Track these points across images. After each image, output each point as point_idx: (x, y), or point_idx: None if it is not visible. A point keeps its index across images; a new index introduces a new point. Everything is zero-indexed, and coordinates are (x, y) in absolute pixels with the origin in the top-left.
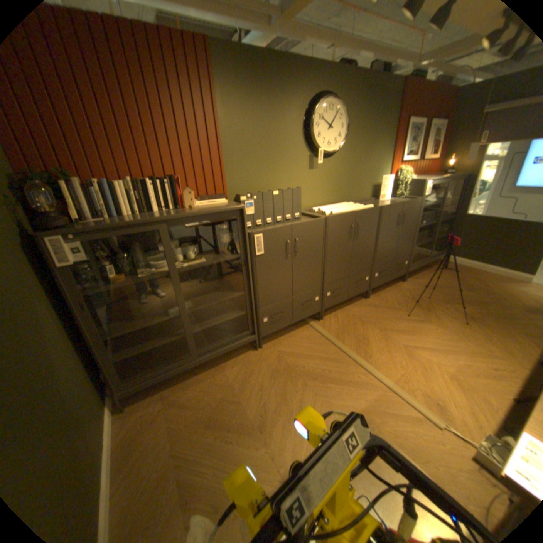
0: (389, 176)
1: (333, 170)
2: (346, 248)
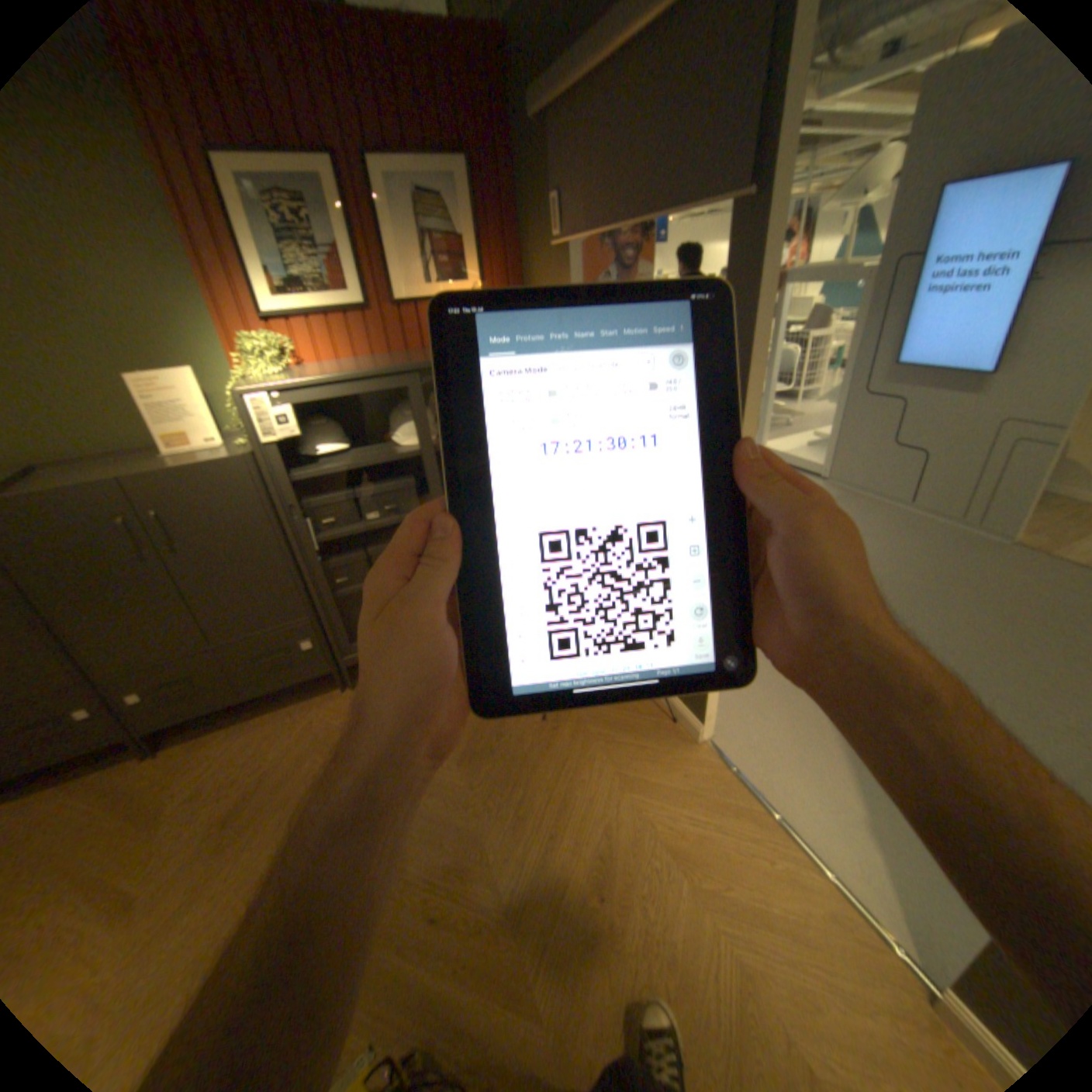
0: (163, 373)
1: None
2: None
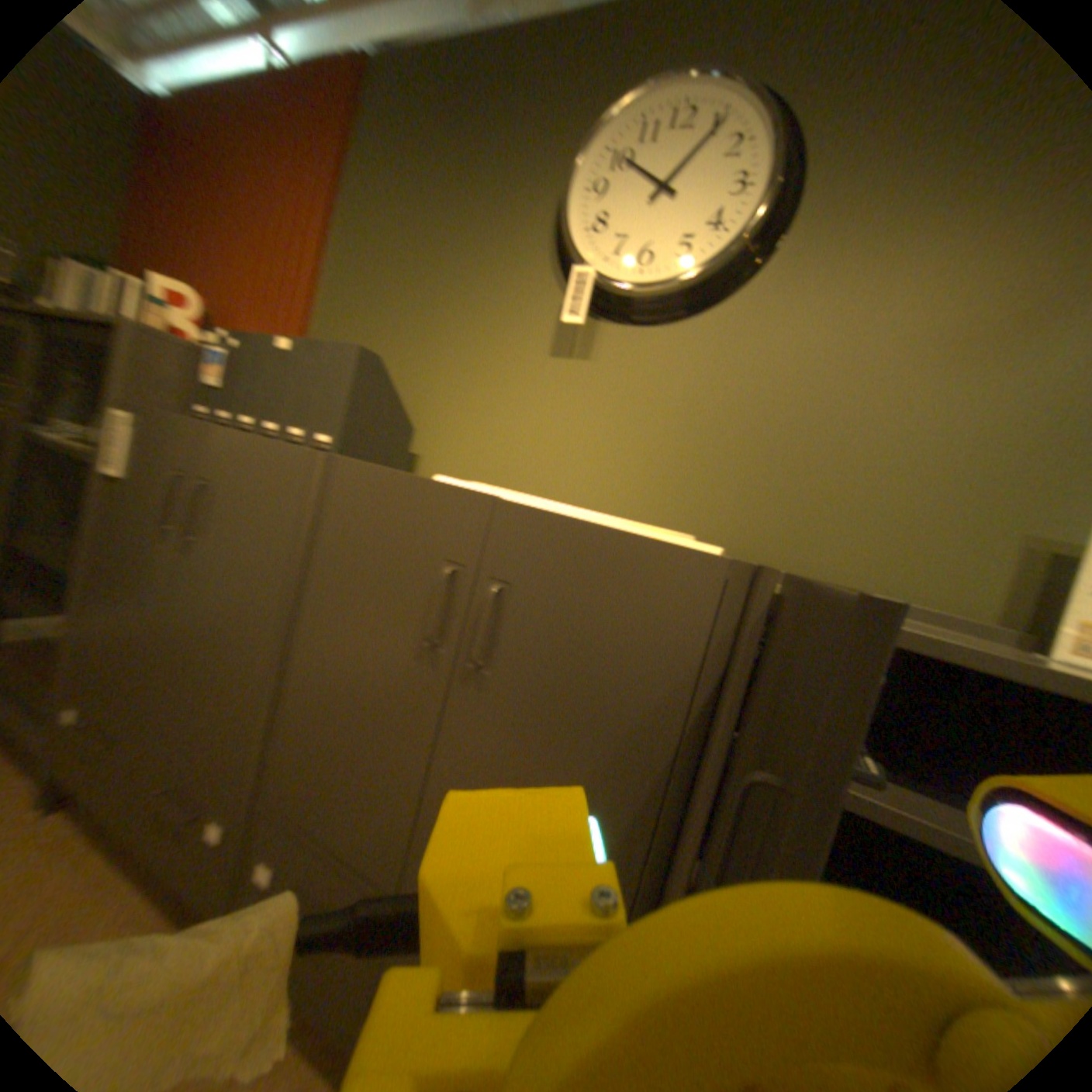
0: None
1: (680, 379)
2: (402, 687)
